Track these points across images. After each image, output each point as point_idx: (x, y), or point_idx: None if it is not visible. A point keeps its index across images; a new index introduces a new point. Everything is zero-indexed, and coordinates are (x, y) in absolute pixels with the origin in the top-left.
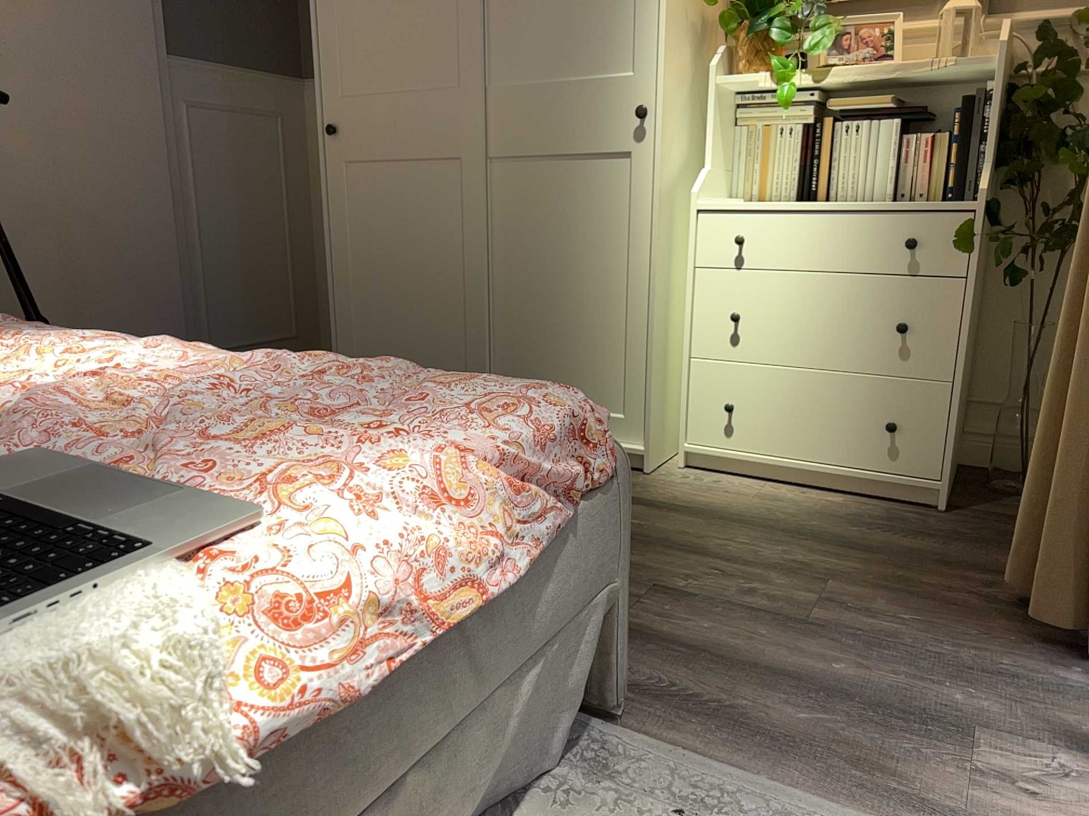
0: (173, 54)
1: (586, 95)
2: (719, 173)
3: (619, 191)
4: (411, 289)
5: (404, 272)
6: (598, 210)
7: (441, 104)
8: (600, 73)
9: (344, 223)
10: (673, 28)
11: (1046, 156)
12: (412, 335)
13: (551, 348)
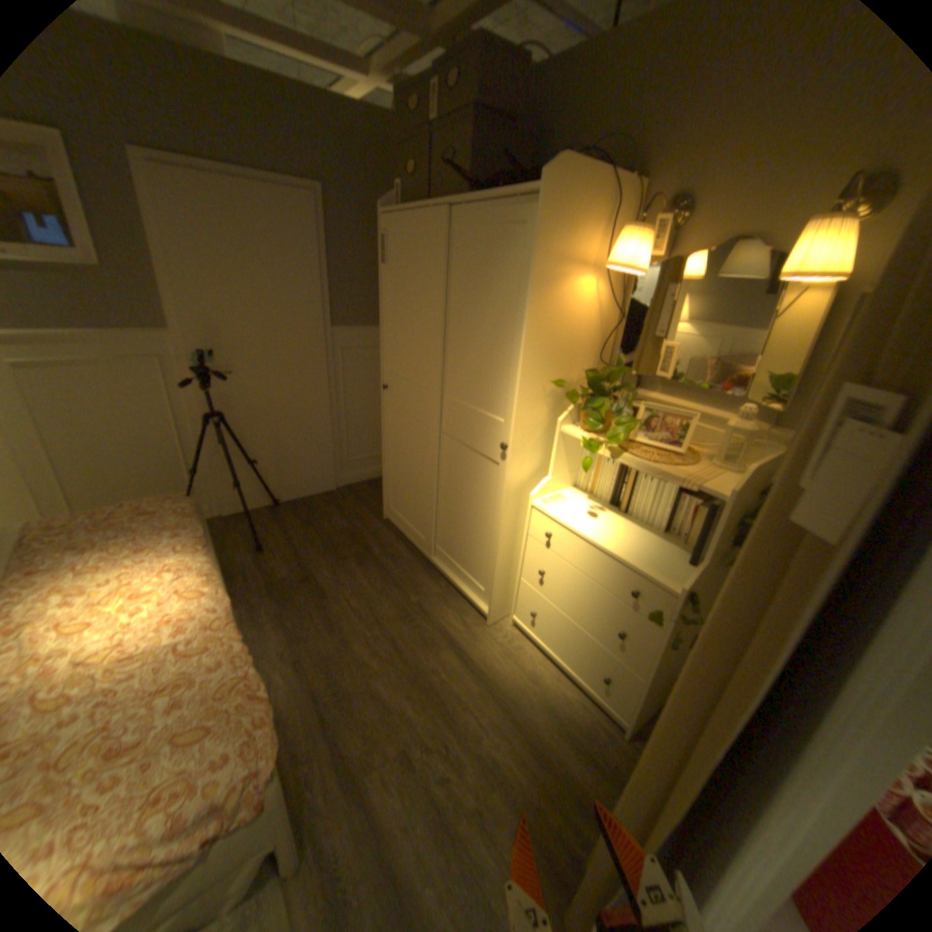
0: (334, 324)
1: (482, 421)
2: (563, 475)
3: (492, 480)
4: (409, 477)
5: (408, 468)
6: (483, 484)
7: (424, 395)
8: (490, 412)
9: (388, 432)
10: (528, 402)
11: None
12: (409, 498)
13: (459, 537)
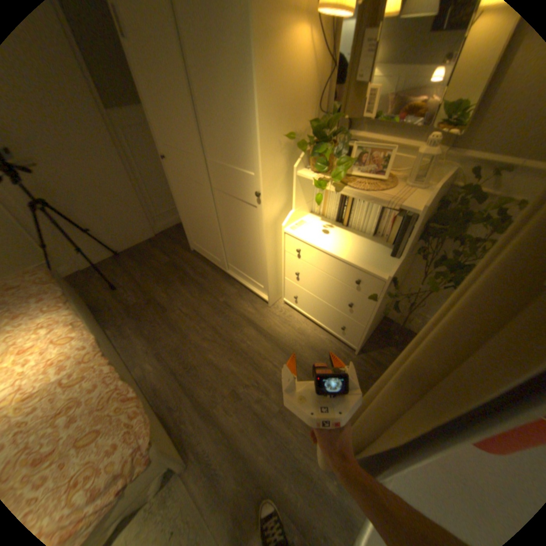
0: (105, 108)
1: (238, 176)
2: (302, 207)
3: (254, 219)
4: (199, 222)
5: (196, 216)
6: (249, 222)
7: (191, 160)
8: (242, 168)
9: (175, 192)
10: (269, 157)
11: (450, 235)
12: (203, 236)
13: (241, 258)
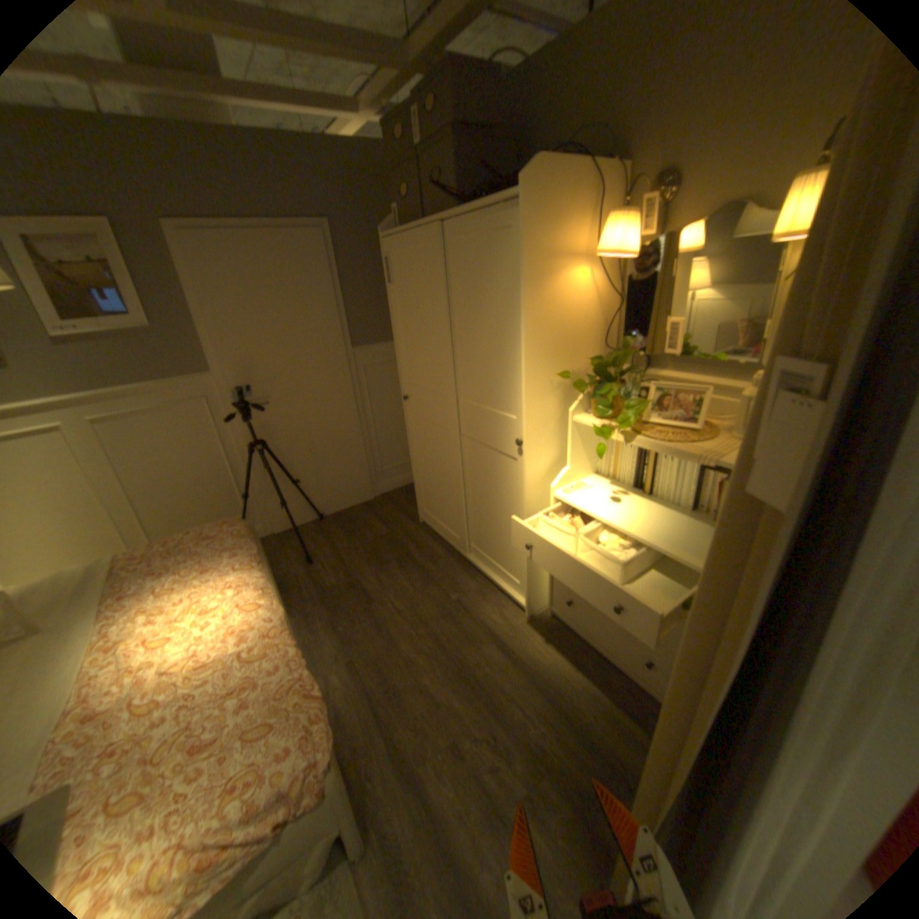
0: (354, 346)
1: (497, 421)
2: (583, 465)
3: (513, 476)
4: (438, 481)
5: (435, 472)
6: (505, 481)
7: (440, 402)
8: (503, 411)
9: (414, 441)
10: (536, 398)
11: None
12: (440, 501)
13: (490, 535)
